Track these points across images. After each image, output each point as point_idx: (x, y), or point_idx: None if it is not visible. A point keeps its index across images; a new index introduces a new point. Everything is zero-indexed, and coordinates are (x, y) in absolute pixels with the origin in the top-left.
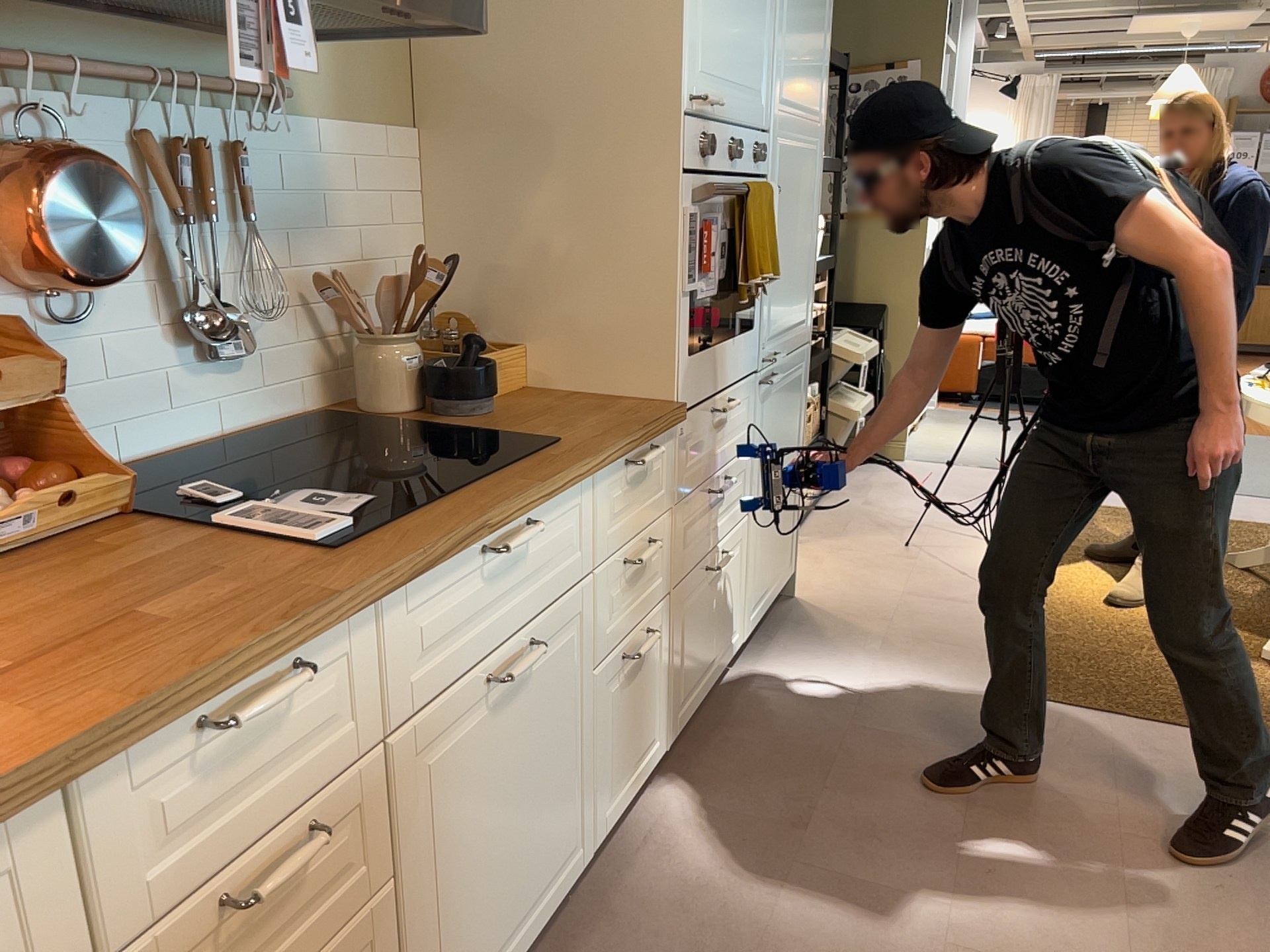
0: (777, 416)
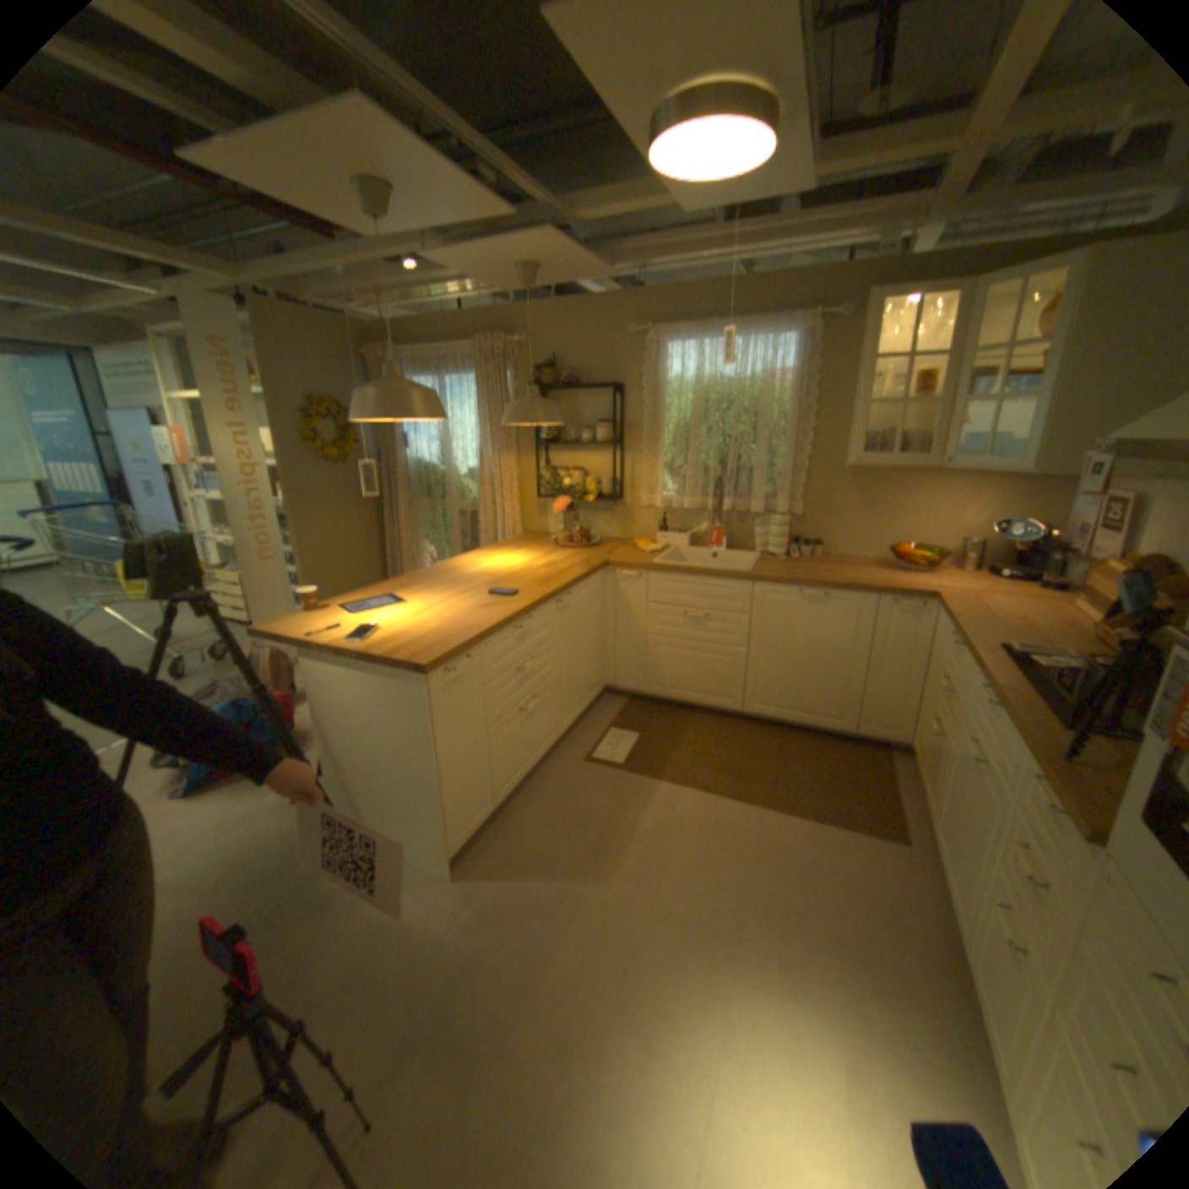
0: None
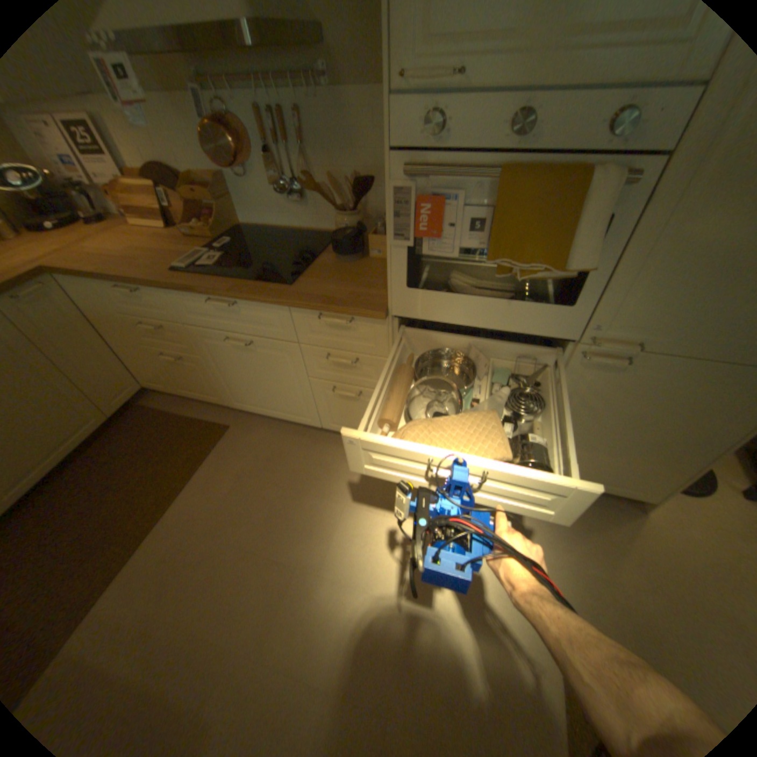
0: (638, 394)
